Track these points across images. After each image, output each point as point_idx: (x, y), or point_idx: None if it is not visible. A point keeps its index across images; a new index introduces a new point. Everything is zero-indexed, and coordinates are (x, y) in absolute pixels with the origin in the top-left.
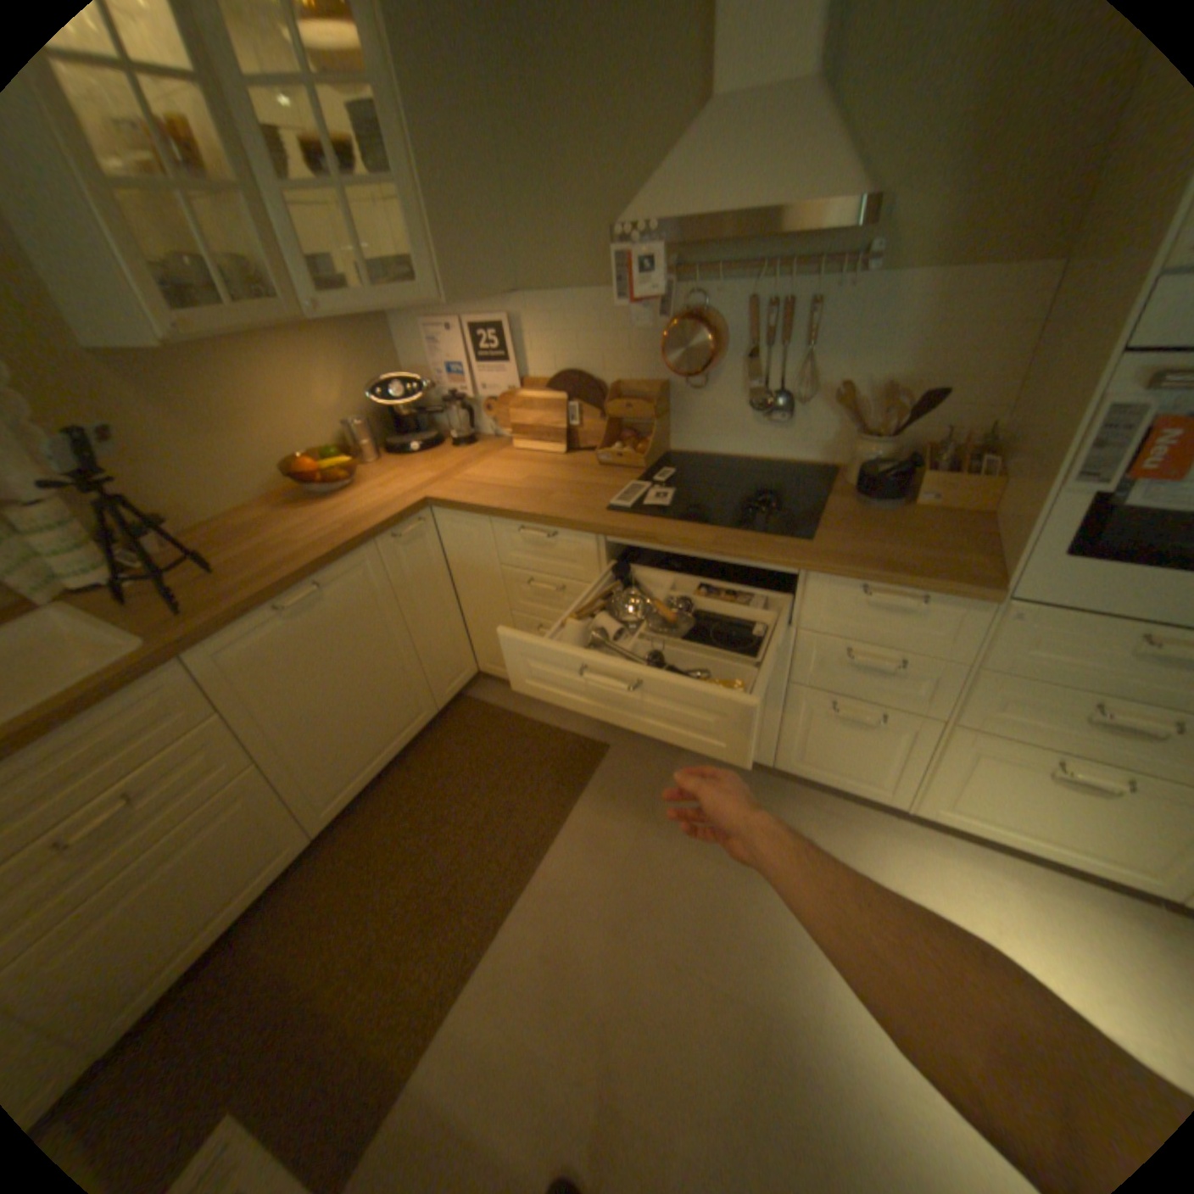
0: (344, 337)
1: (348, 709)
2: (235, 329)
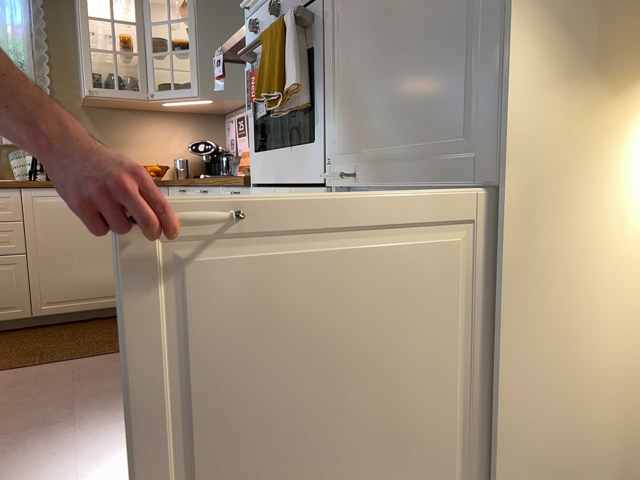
0: (196, 125)
1: (79, 261)
2: (142, 111)
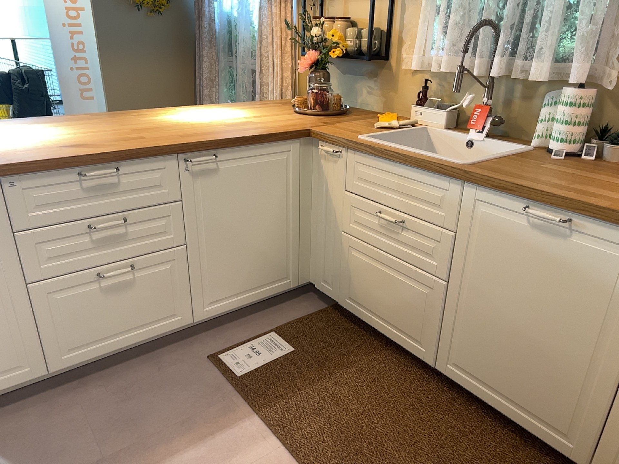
0: None
1: (514, 336)
2: None
